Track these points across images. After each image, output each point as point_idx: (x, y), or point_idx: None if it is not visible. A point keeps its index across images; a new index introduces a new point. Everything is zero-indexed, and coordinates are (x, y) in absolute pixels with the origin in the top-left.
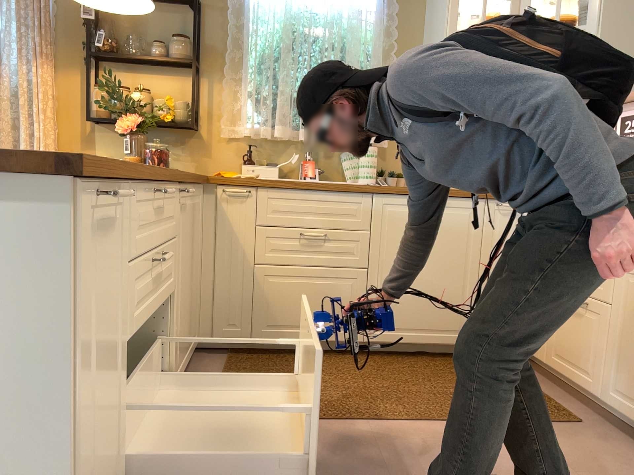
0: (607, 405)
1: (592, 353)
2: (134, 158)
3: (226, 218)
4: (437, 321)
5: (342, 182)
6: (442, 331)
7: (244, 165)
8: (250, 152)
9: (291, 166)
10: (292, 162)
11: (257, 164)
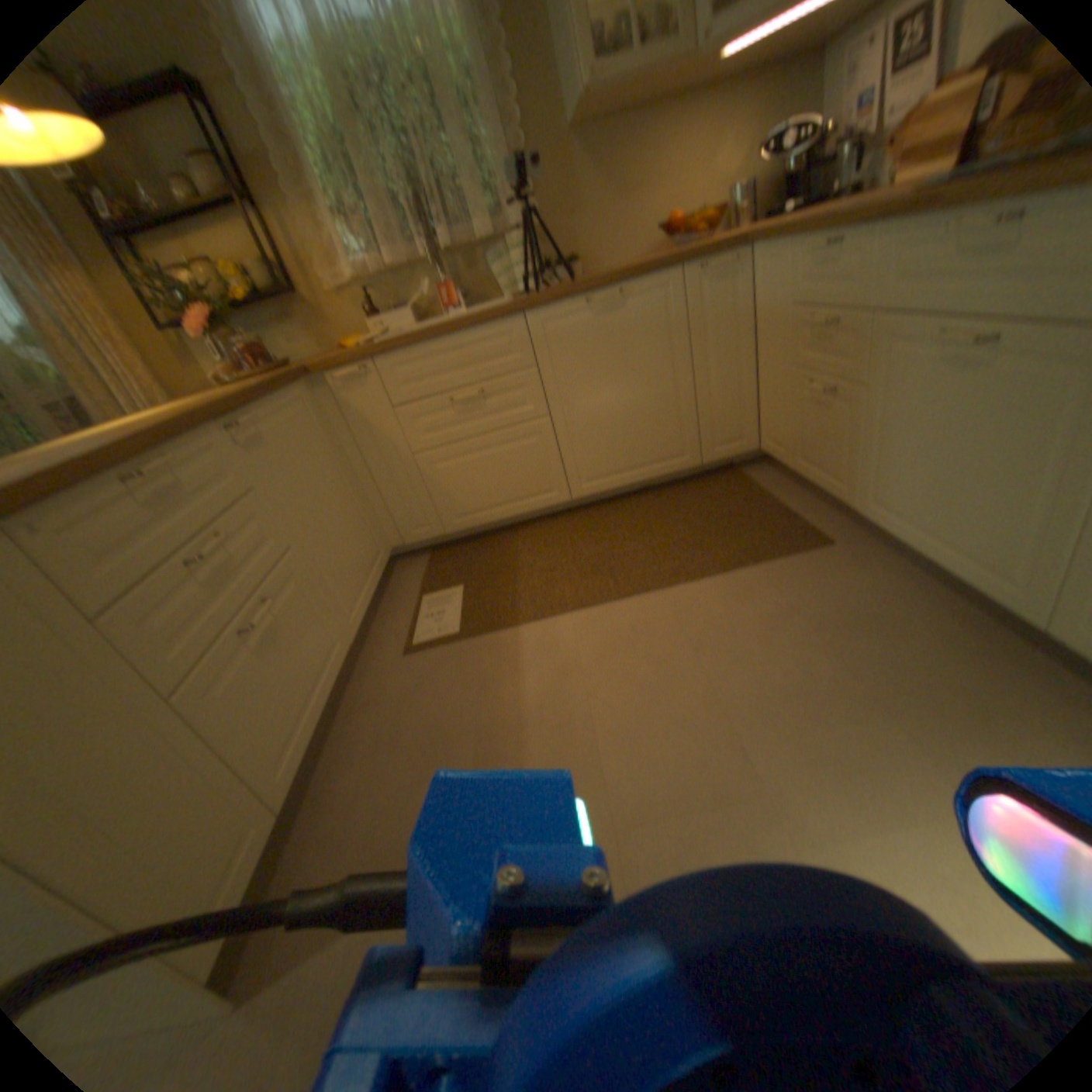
0: (865, 515)
1: (843, 450)
2: (222, 362)
3: (352, 409)
4: (650, 449)
5: (497, 296)
6: (660, 459)
7: (364, 319)
8: (365, 298)
9: (426, 297)
10: (420, 292)
11: (382, 309)
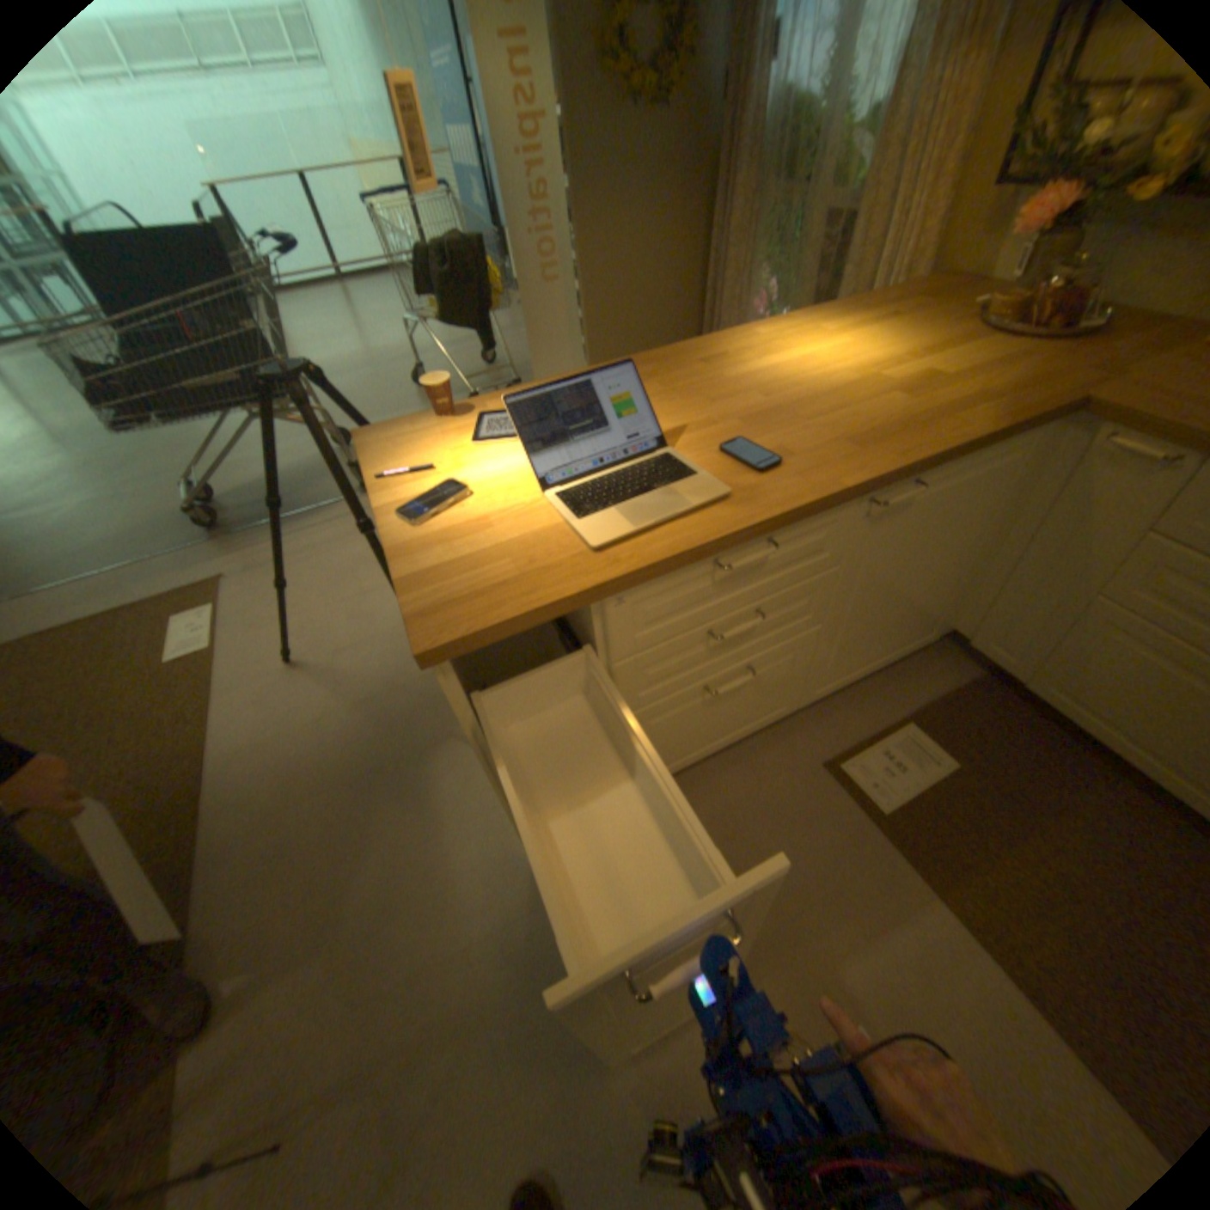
0: None
1: None
2: (1019, 291)
3: (1092, 491)
4: None
5: None
6: None
7: None
8: None
9: None
10: None
11: None
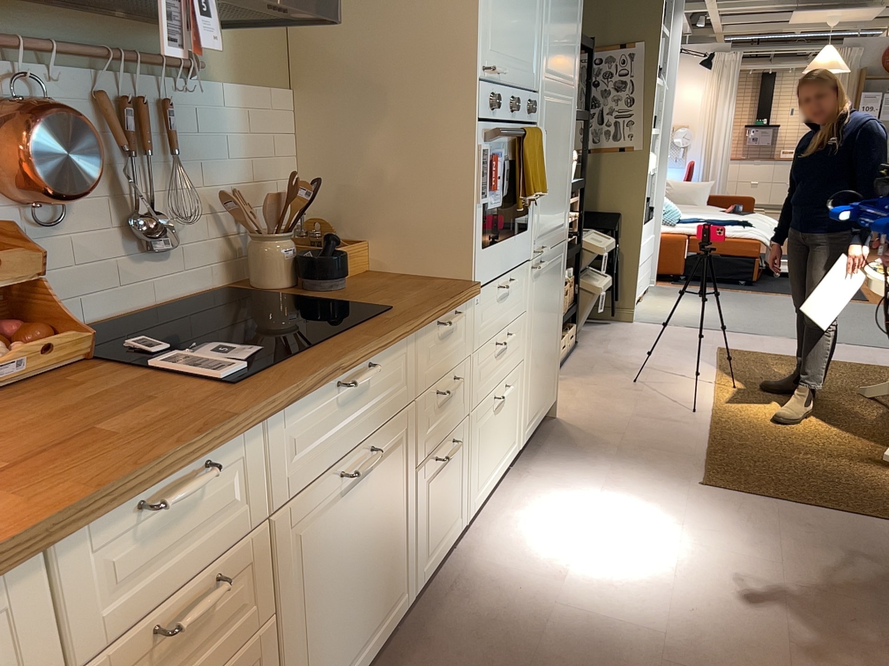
0: None
1: None
2: None
3: None
4: None
5: None
6: None
7: None
8: None
9: None
10: None
11: None
